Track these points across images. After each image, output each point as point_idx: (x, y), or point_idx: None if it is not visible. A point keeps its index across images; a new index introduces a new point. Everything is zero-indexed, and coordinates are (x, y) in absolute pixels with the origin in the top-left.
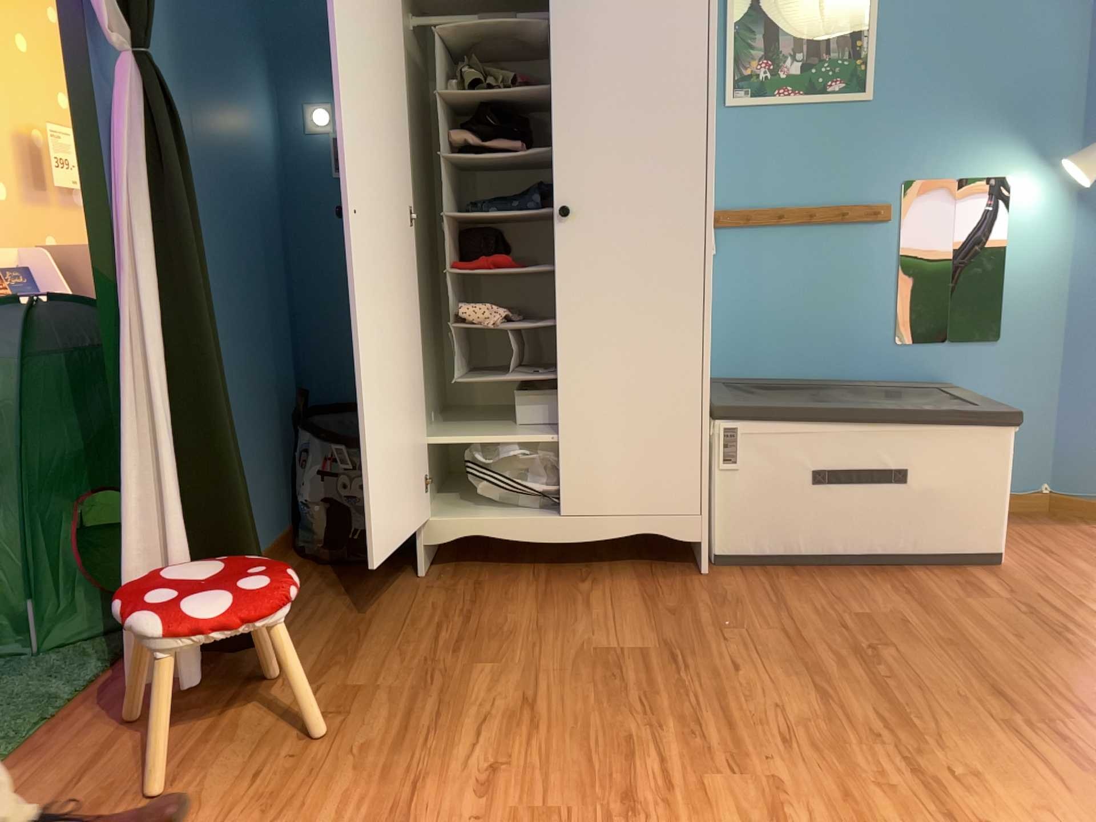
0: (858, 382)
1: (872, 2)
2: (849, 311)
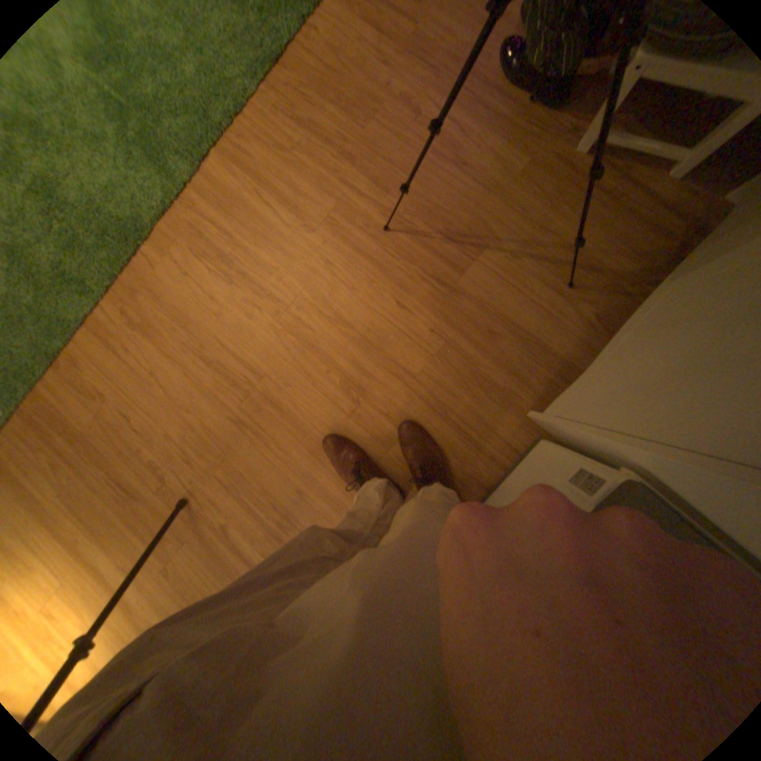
0: None
1: None
2: None
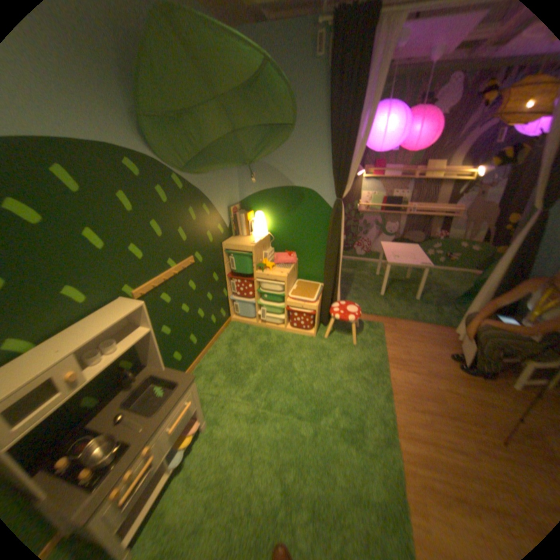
0: None
1: None
2: None
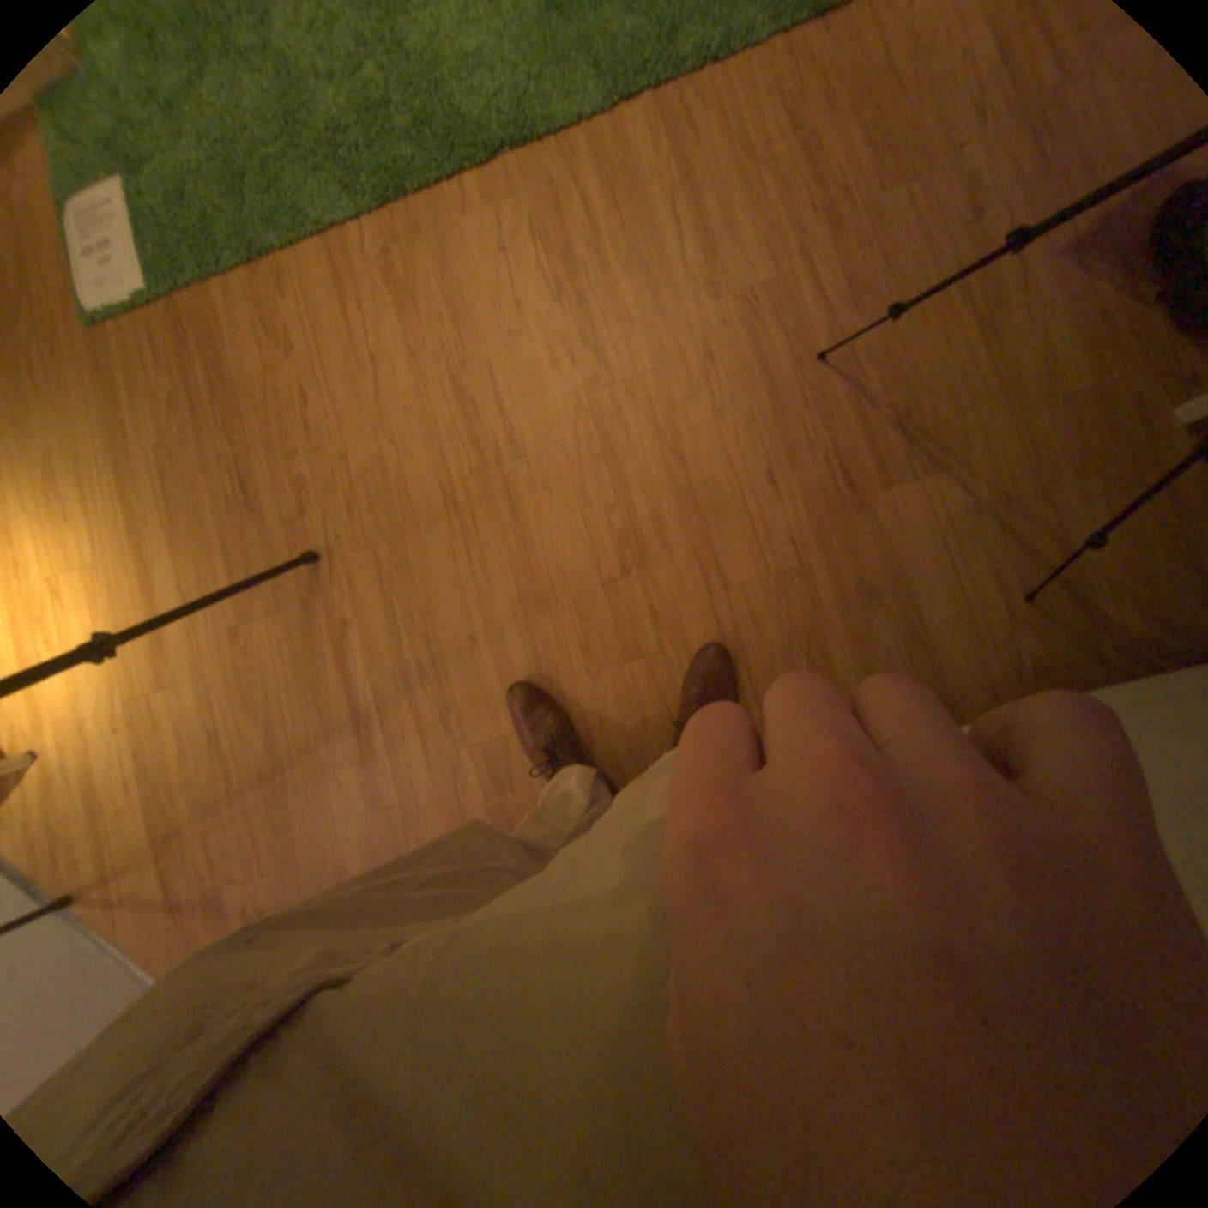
0: None
1: None
2: None
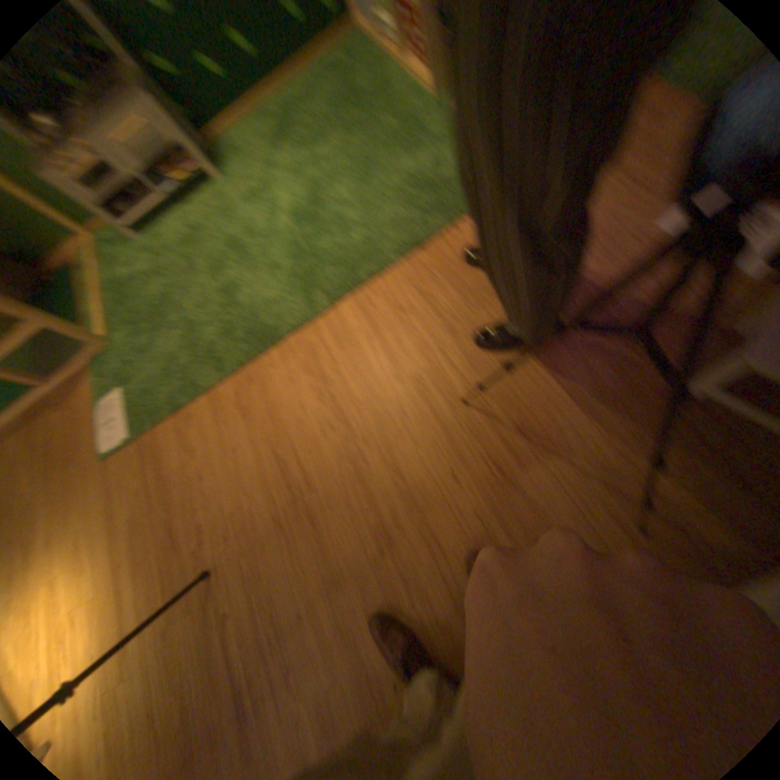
0: None
1: None
2: None
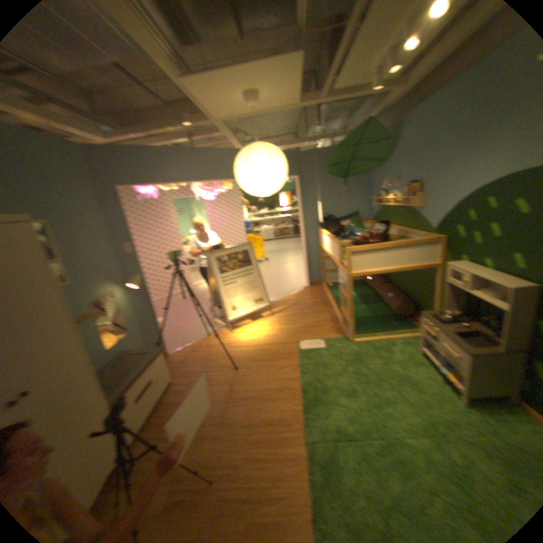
0: (99, 369)
1: (51, 252)
2: (87, 351)
